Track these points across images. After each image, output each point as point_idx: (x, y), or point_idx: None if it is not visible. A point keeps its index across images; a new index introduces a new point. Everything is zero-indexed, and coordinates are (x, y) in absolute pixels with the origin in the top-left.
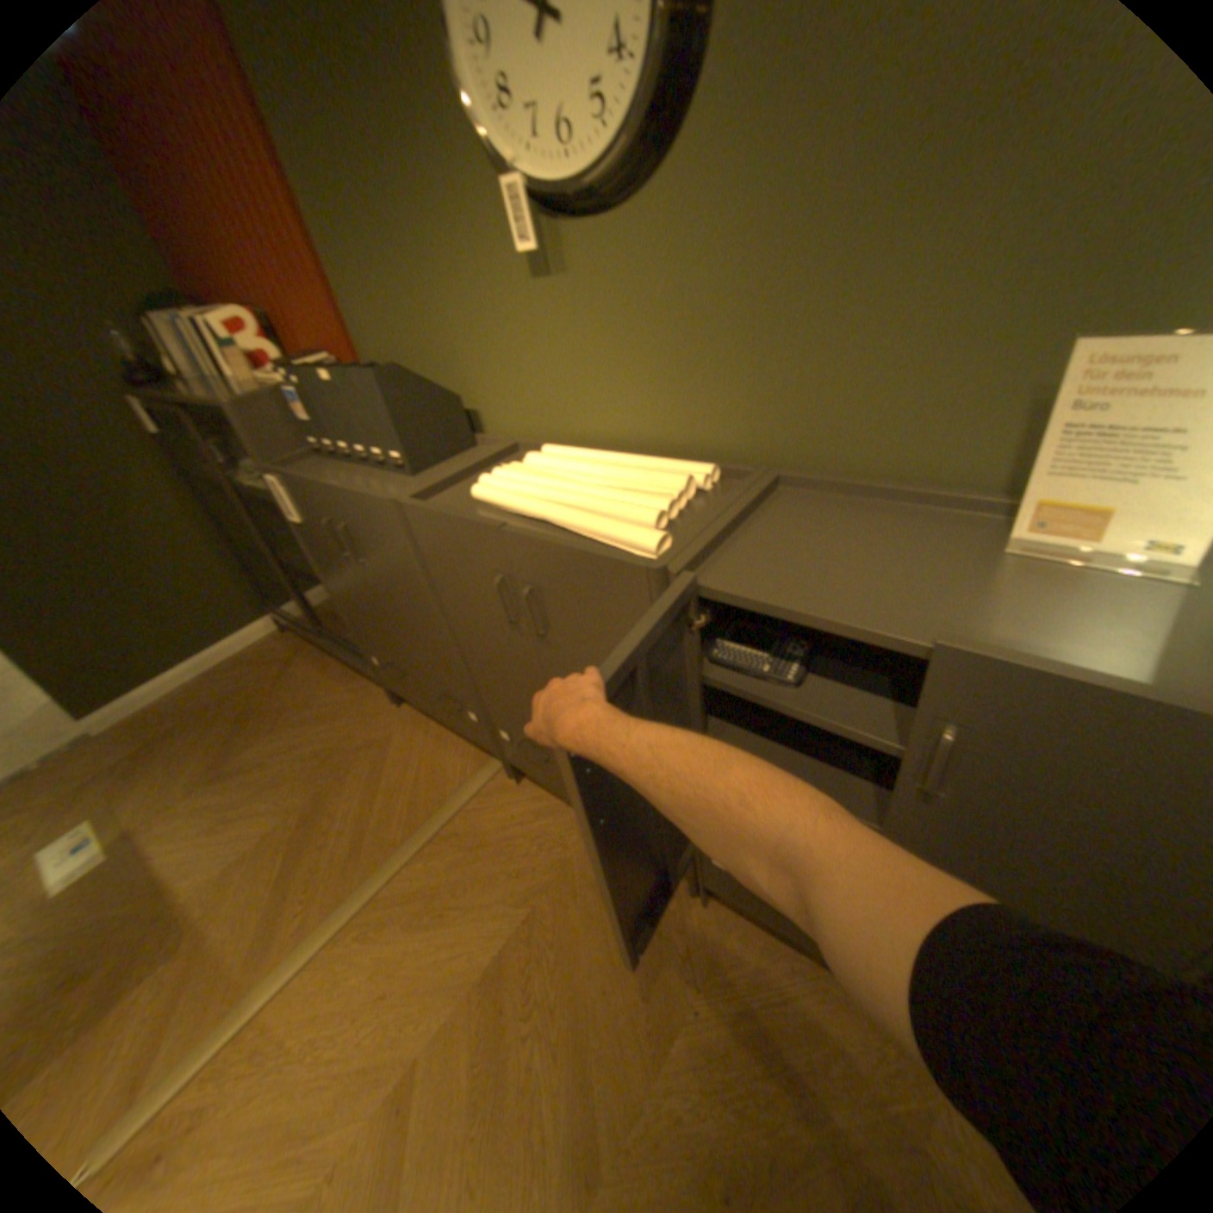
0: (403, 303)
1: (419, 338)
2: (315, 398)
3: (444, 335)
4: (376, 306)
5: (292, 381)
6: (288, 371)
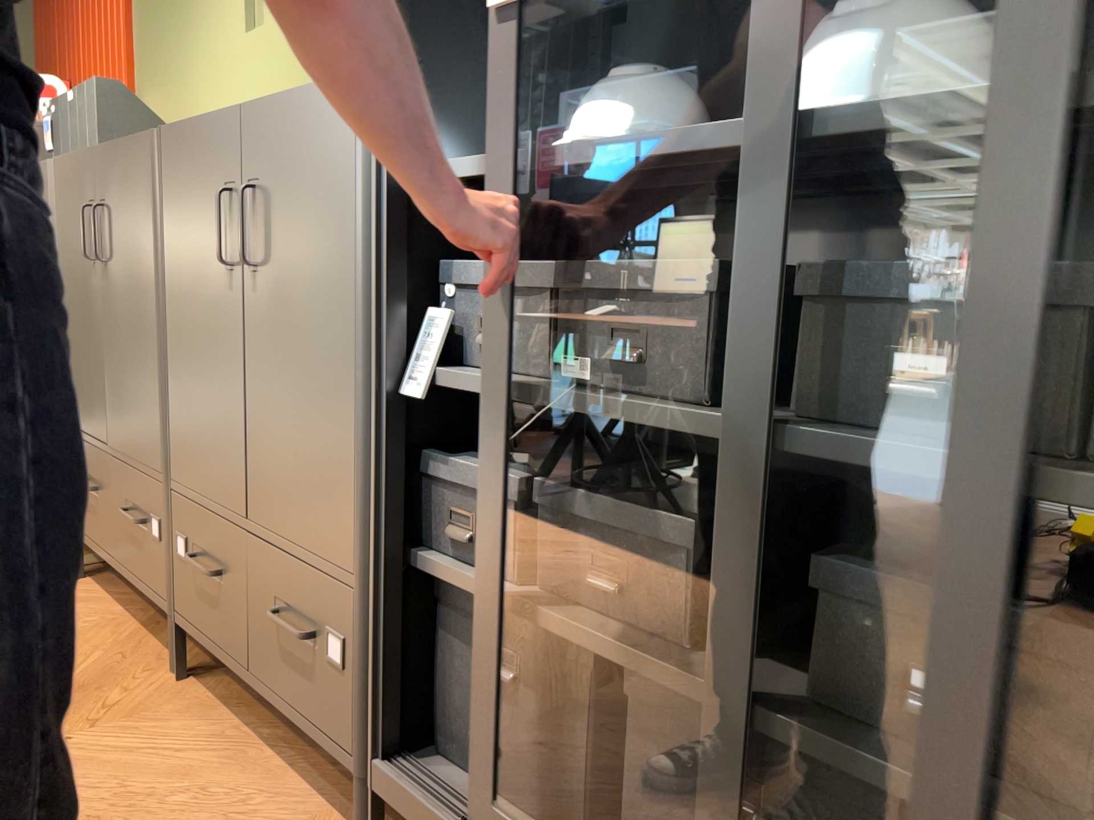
0: (173, 72)
1: (177, 102)
2: (61, 124)
3: (191, 94)
4: (157, 79)
5: (52, 112)
6: (51, 103)
